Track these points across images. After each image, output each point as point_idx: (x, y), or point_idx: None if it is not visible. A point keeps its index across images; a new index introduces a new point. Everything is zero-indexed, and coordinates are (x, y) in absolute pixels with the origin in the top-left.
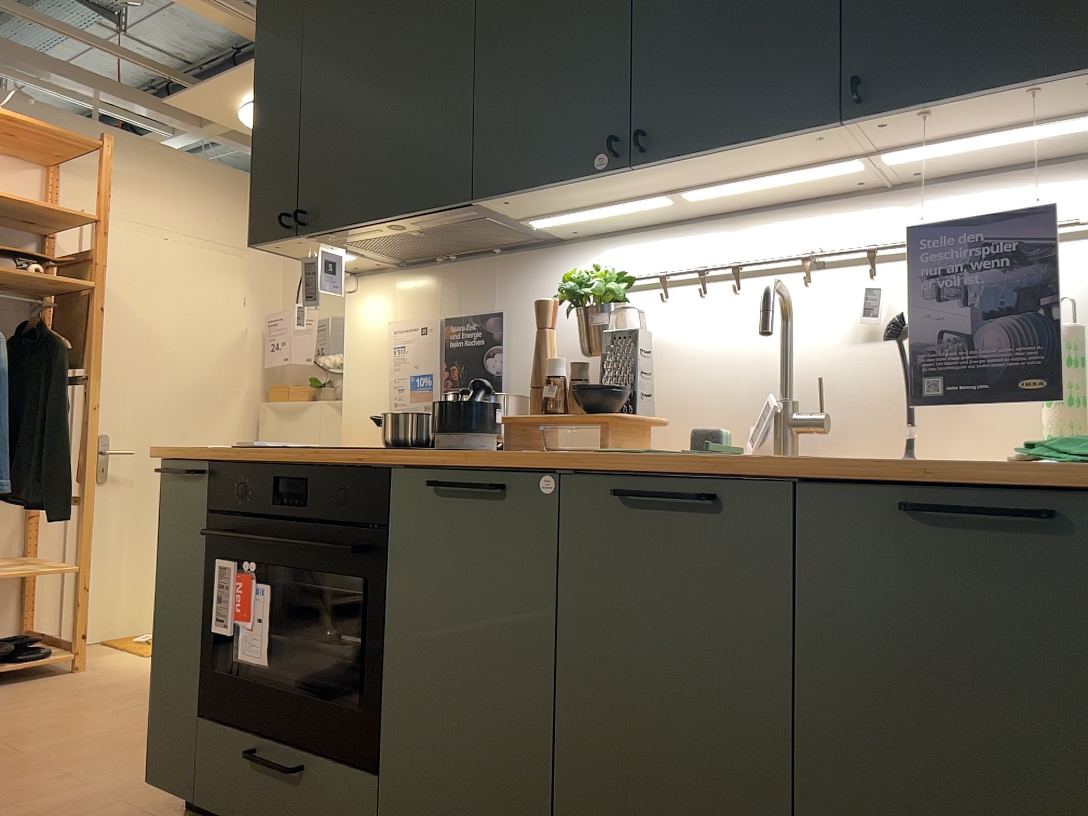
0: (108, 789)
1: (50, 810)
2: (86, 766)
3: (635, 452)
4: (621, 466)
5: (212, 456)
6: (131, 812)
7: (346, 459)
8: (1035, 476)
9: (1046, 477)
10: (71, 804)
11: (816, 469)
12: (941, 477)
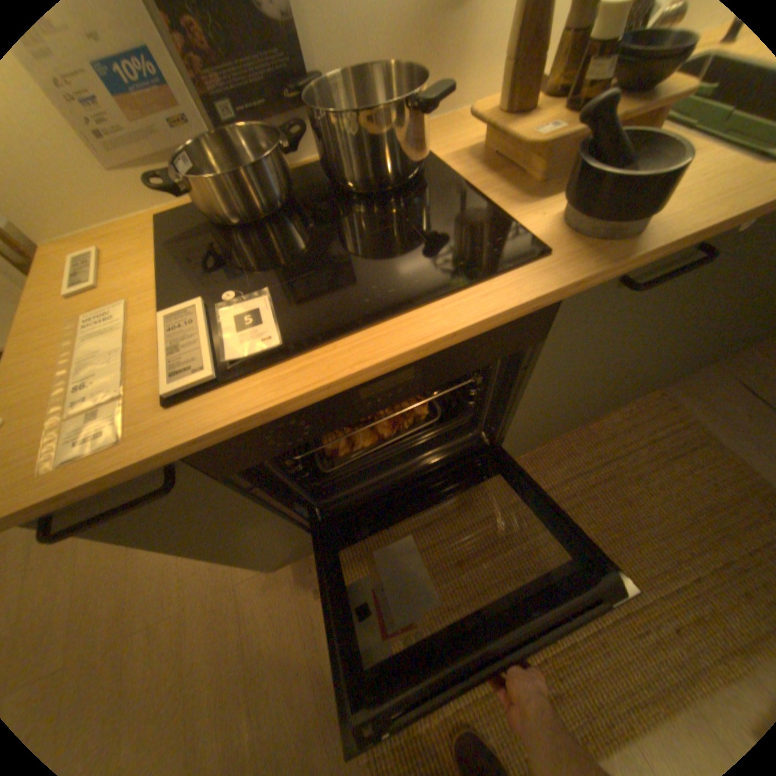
0: (197, 593)
1: (207, 644)
2: (140, 606)
3: None
4: None
5: (165, 445)
6: (254, 580)
7: (485, 311)
8: None
9: None
10: (208, 625)
11: None
12: None
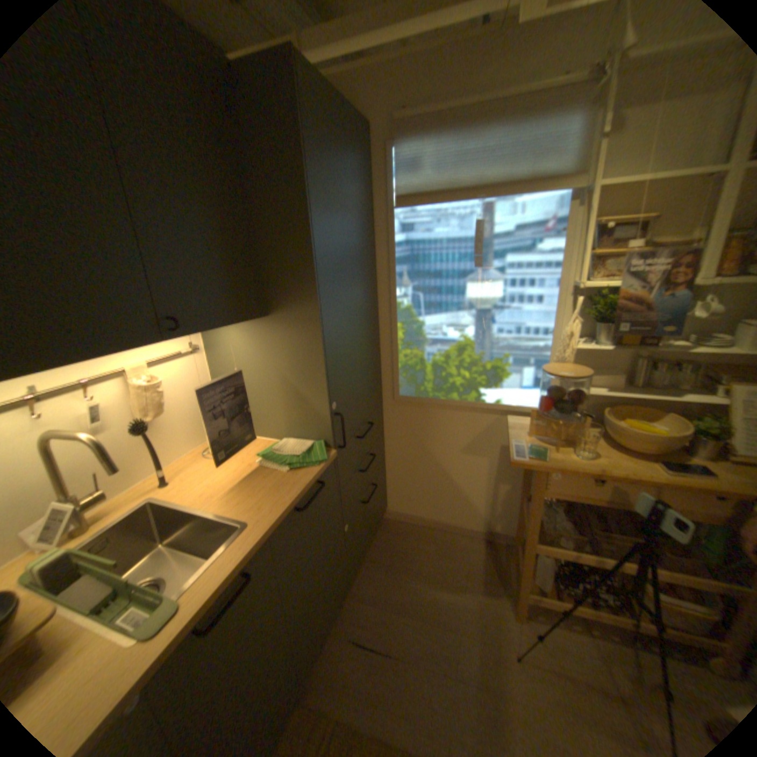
0: None
1: None
2: None
3: (174, 607)
4: (195, 620)
5: None
6: None
7: None
8: (318, 476)
9: (313, 474)
10: None
11: (277, 524)
12: (303, 494)
